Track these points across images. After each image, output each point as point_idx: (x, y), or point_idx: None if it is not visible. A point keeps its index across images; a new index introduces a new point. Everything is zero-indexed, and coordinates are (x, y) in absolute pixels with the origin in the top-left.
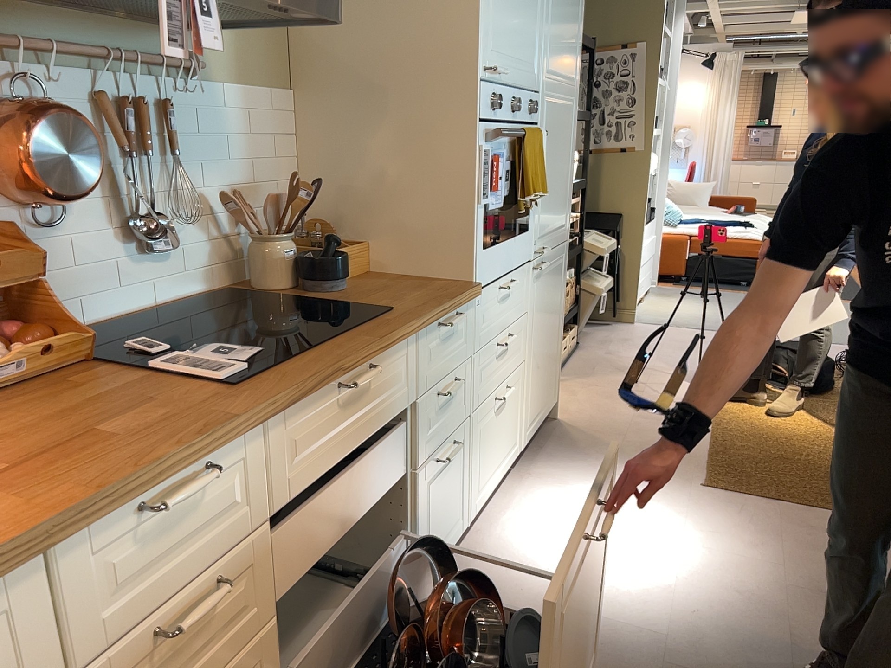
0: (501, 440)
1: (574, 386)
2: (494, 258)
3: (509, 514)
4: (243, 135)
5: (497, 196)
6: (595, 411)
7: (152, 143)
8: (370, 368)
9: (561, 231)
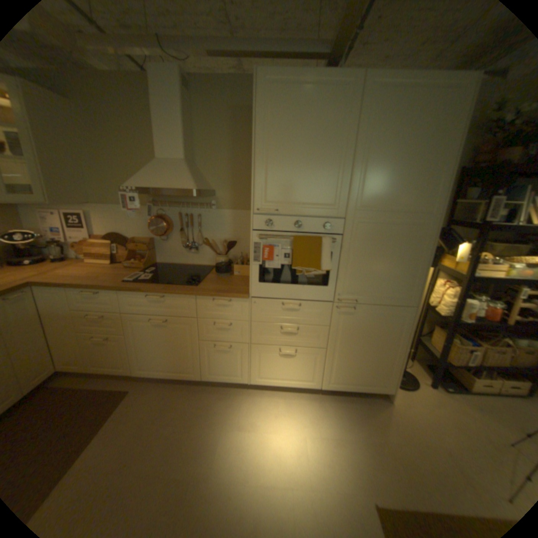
0: (288, 370)
1: (451, 407)
2: (273, 289)
3: (281, 402)
4: (231, 224)
5: (273, 262)
6: (425, 424)
7: (195, 225)
8: (162, 296)
9: (399, 299)
